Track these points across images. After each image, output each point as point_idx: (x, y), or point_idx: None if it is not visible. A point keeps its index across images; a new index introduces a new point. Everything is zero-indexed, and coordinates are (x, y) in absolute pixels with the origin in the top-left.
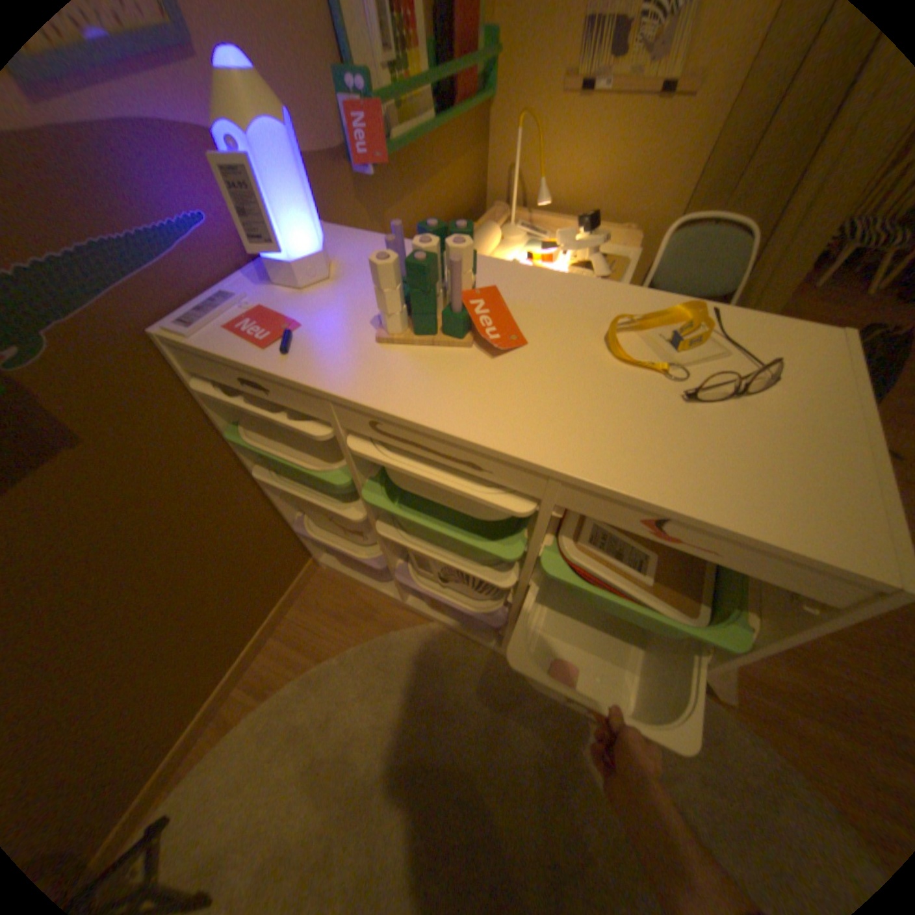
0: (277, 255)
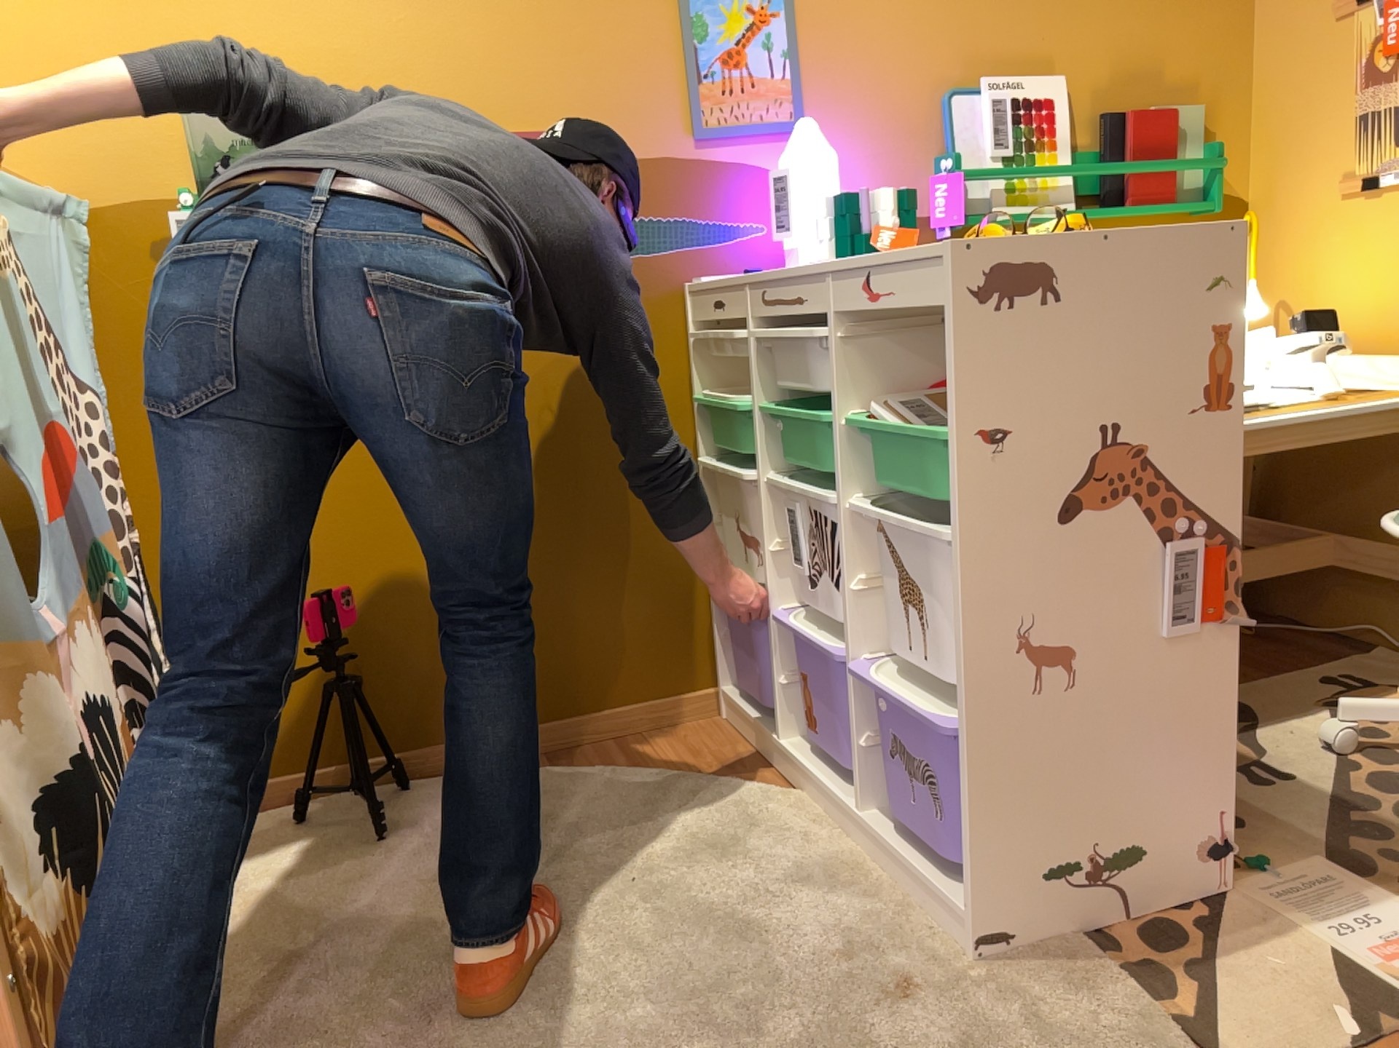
0: (793, 245)
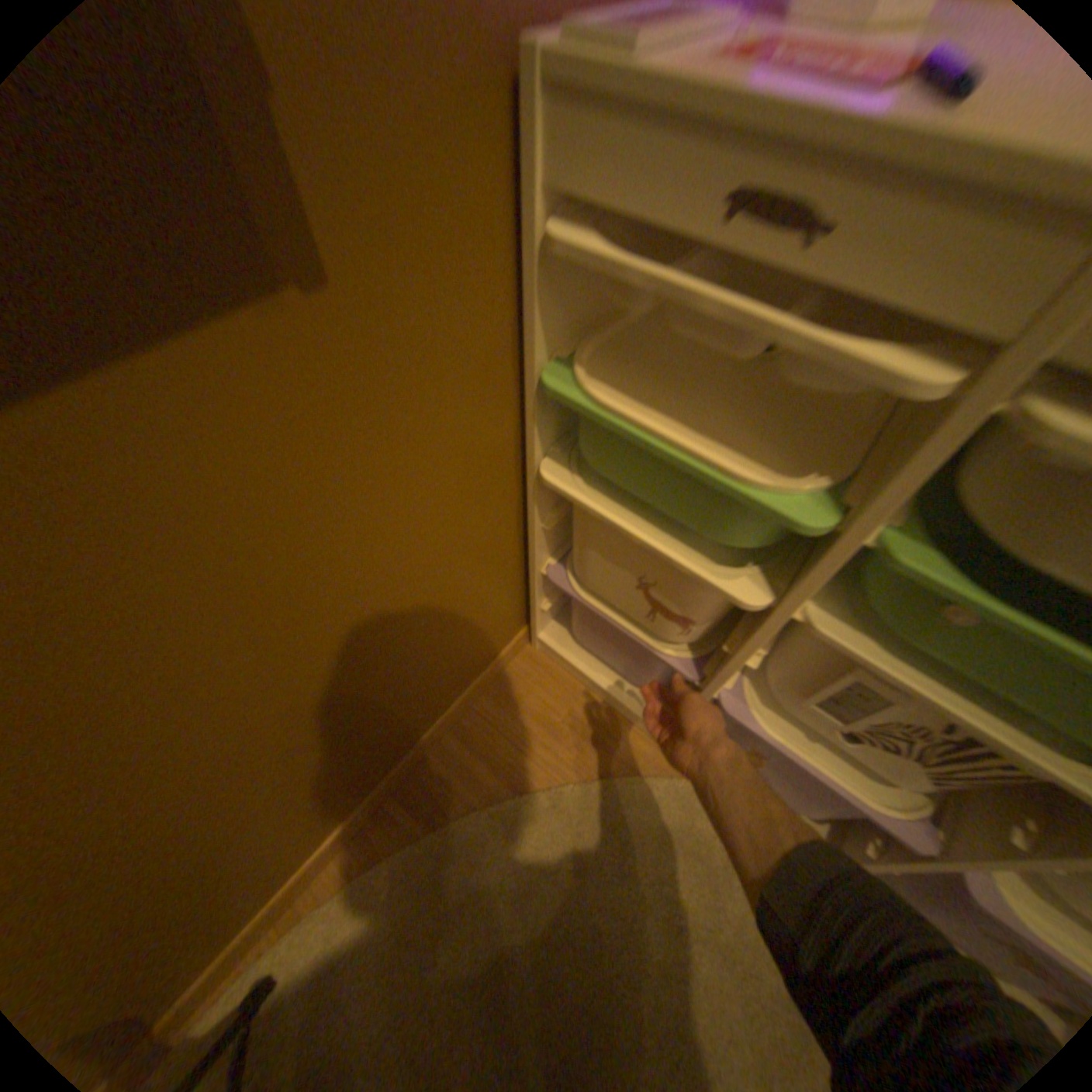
0: None
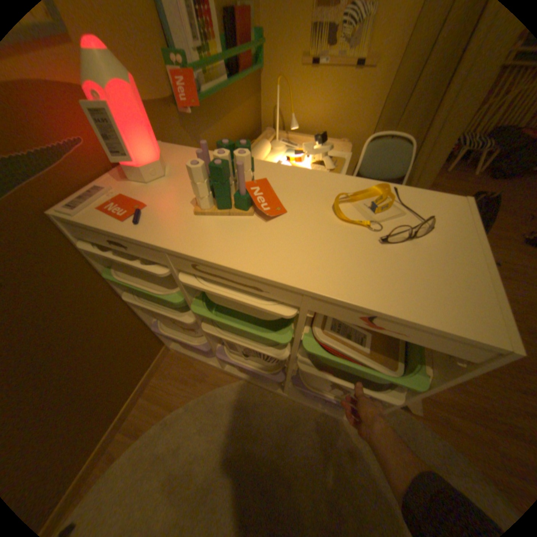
0: (130, 162)
